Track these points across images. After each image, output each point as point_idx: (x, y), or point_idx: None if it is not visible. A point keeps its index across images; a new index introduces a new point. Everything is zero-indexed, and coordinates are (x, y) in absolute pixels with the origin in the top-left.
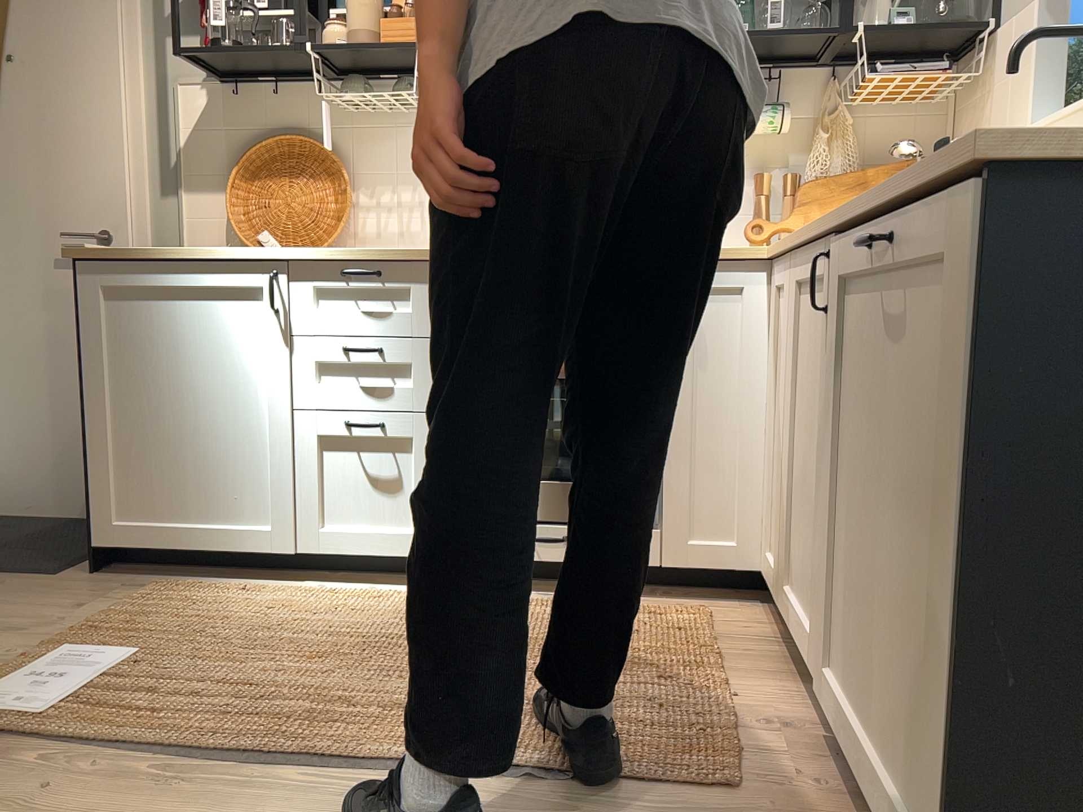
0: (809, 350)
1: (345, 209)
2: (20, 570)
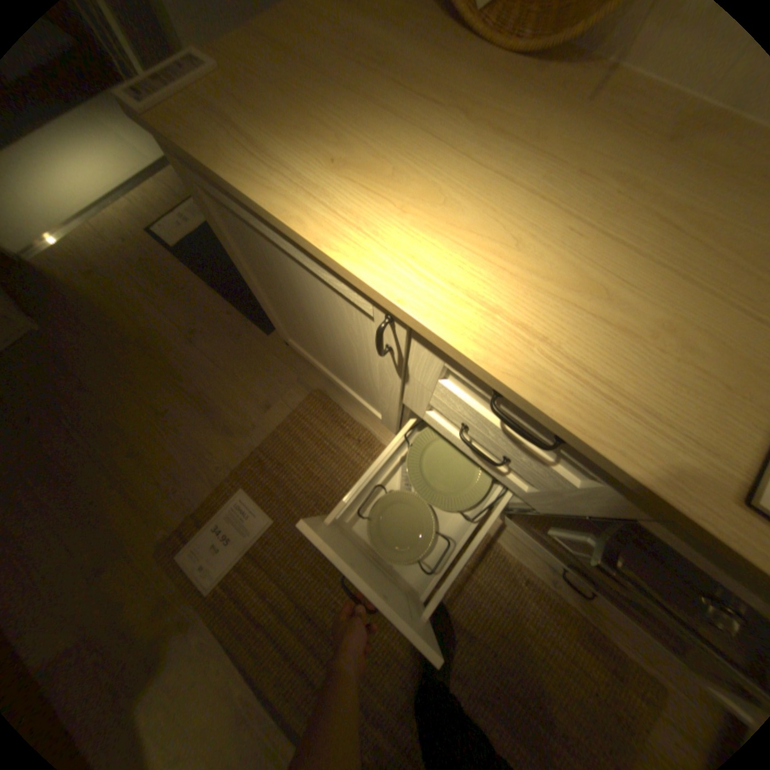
0: None
1: None
2: (252, 314)
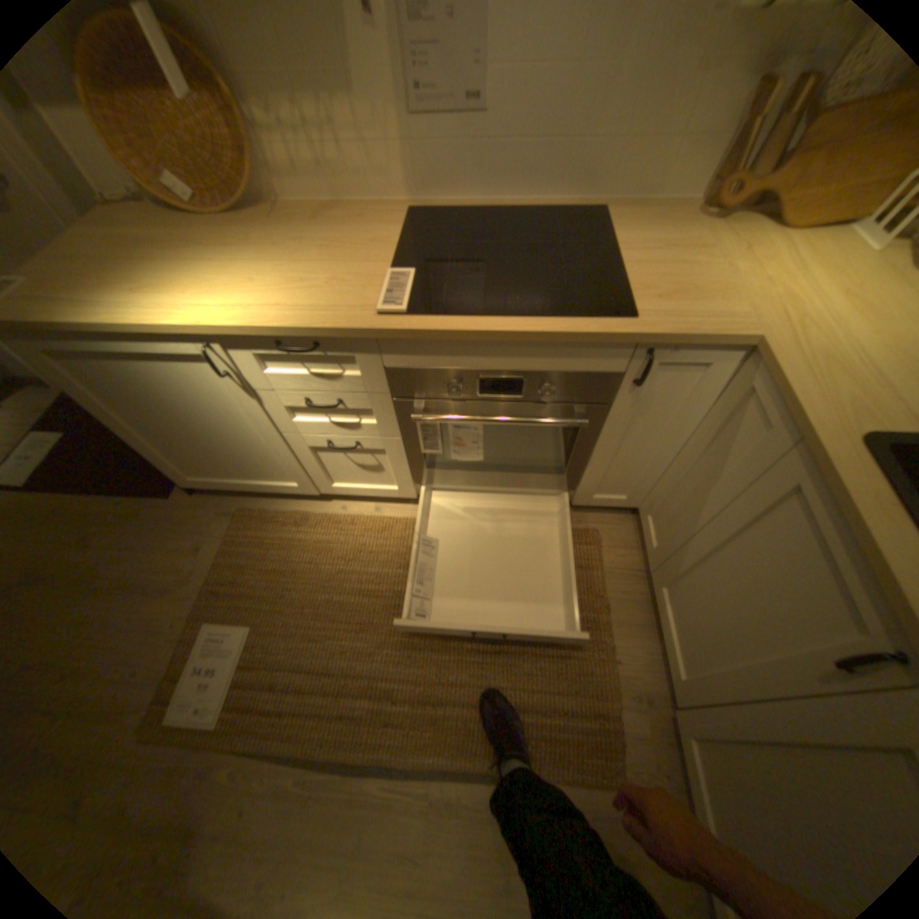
0: (772, 543)
1: (242, 138)
2: (140, 491)
